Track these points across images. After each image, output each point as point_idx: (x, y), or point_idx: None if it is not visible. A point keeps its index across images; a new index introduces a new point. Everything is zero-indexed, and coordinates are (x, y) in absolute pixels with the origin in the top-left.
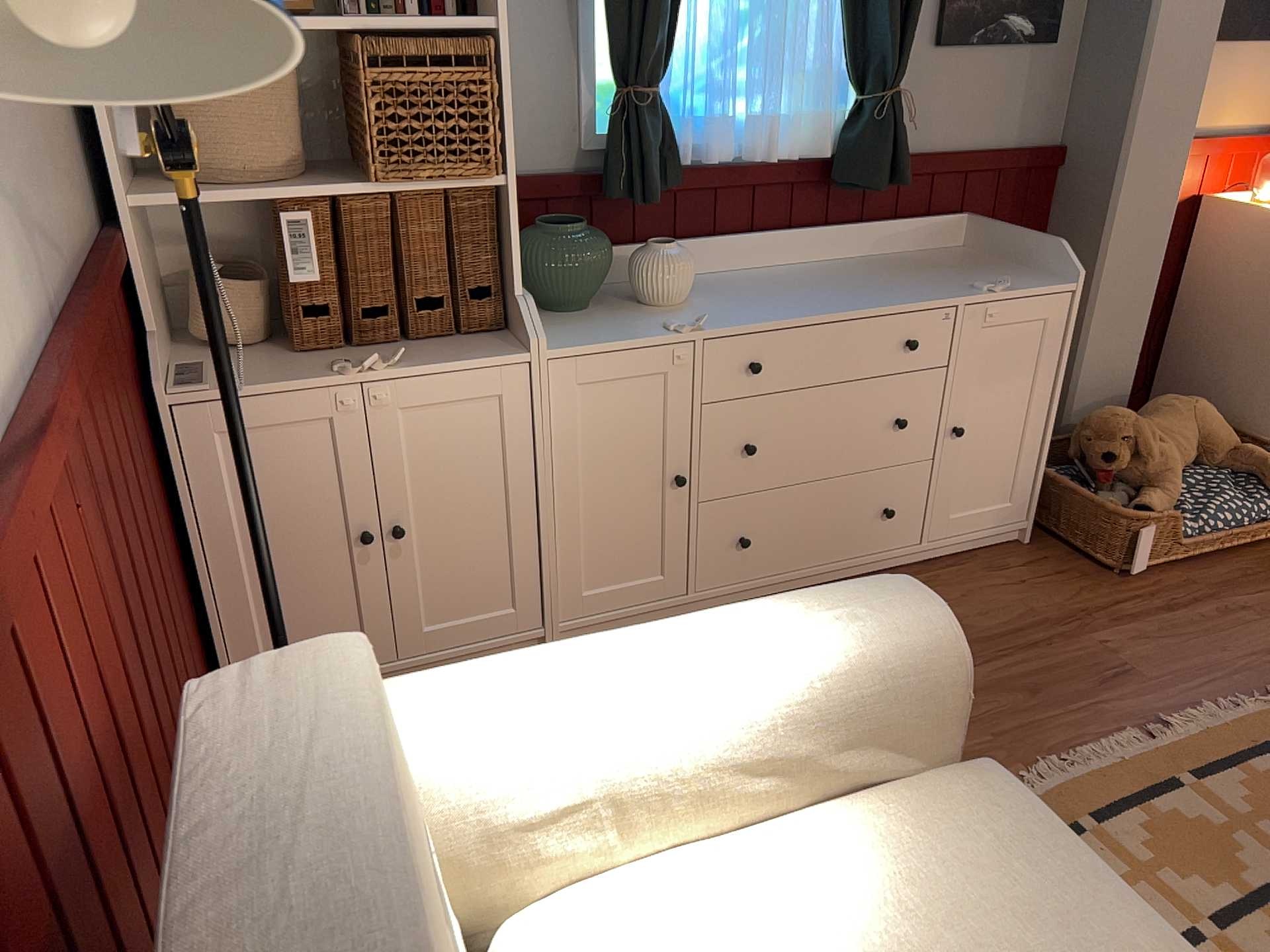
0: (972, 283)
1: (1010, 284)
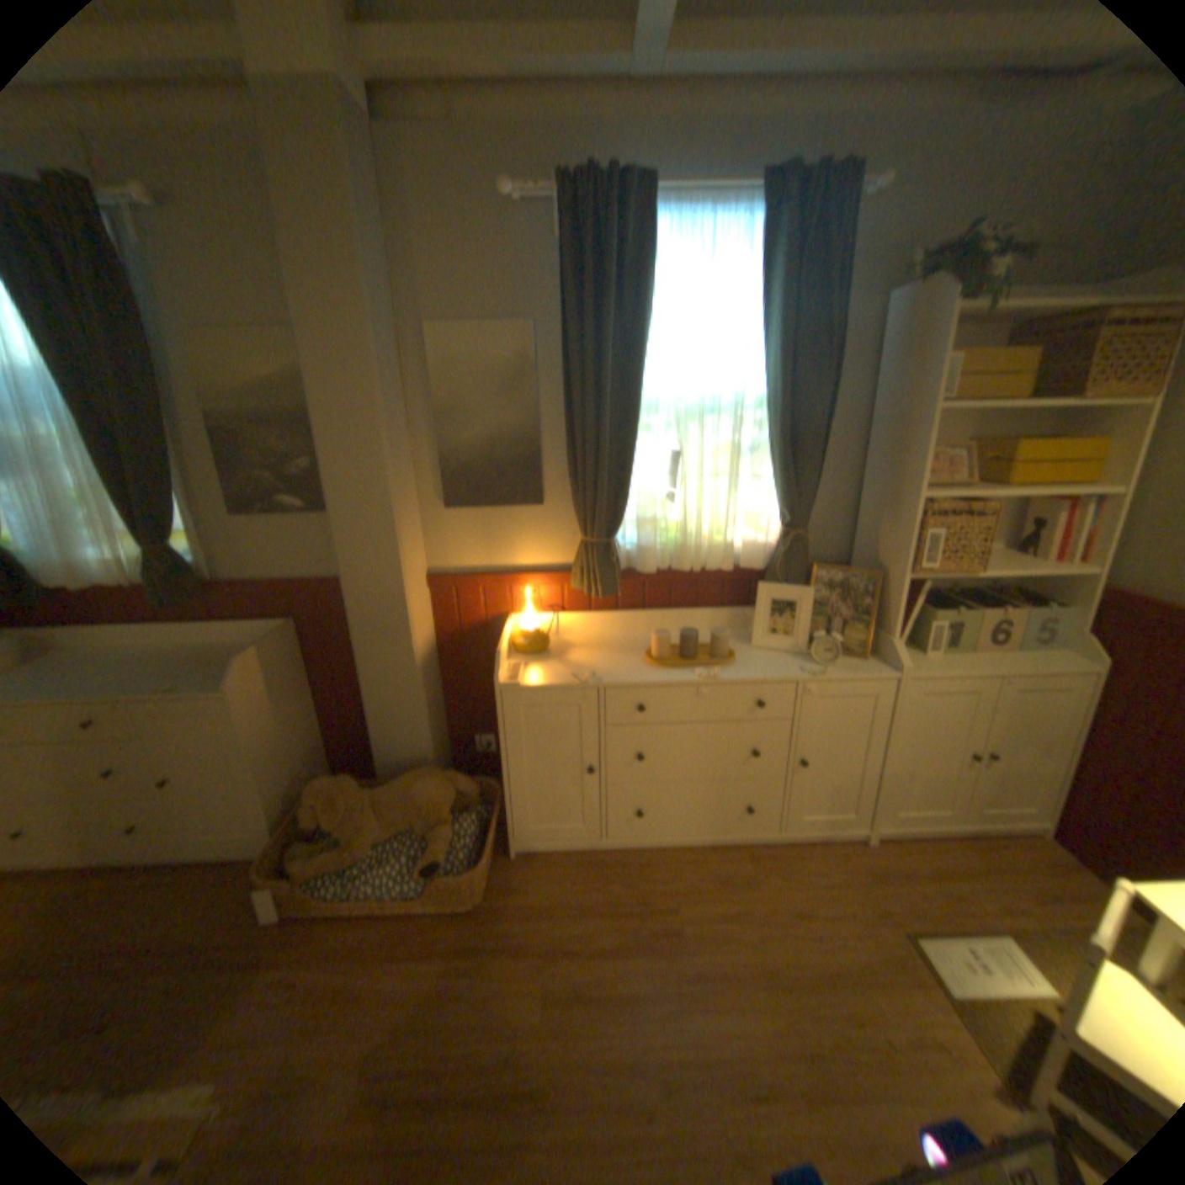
0: (171, 684)
1: (162, 693)
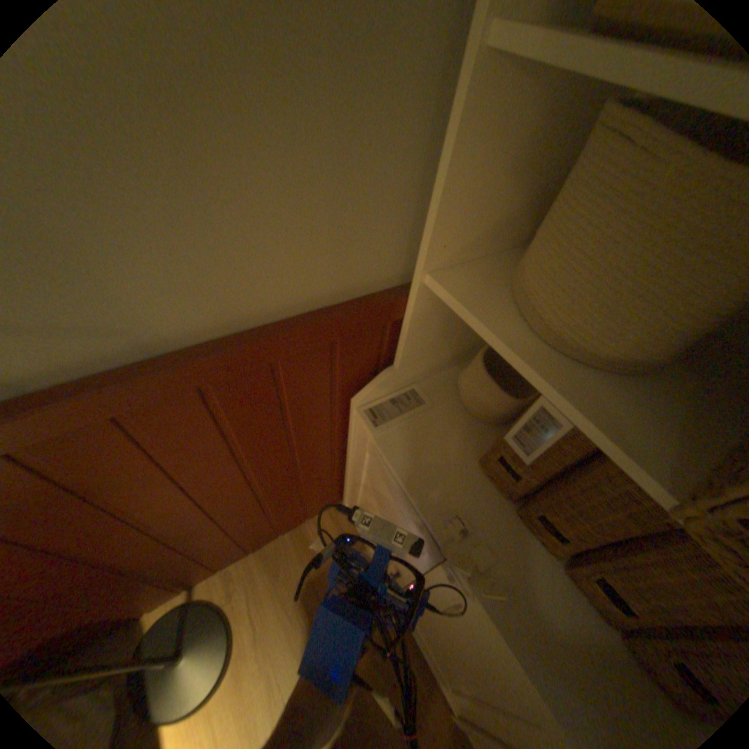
0: None
1: None
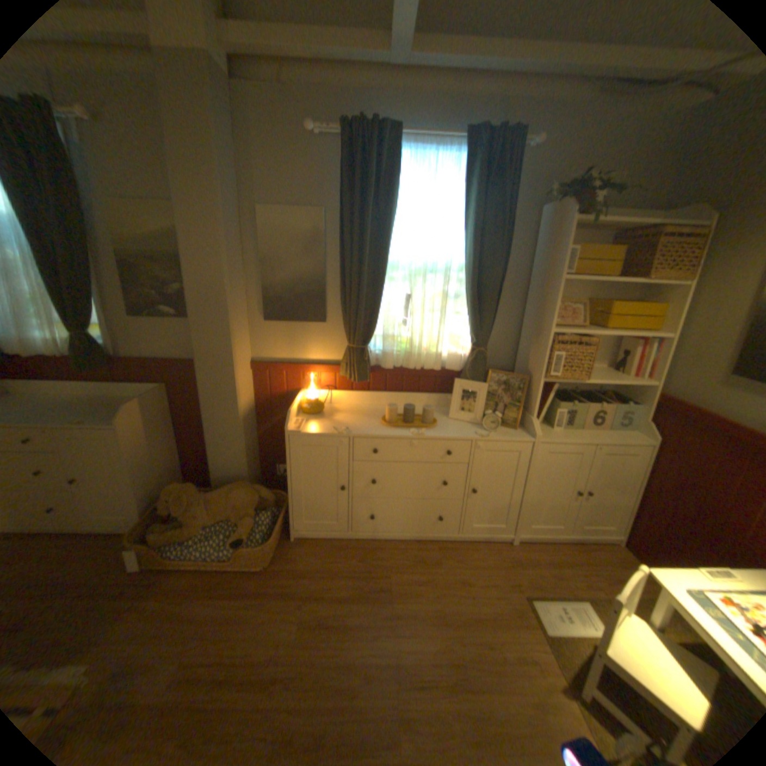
0: (82, 419)
1: (75, 423)
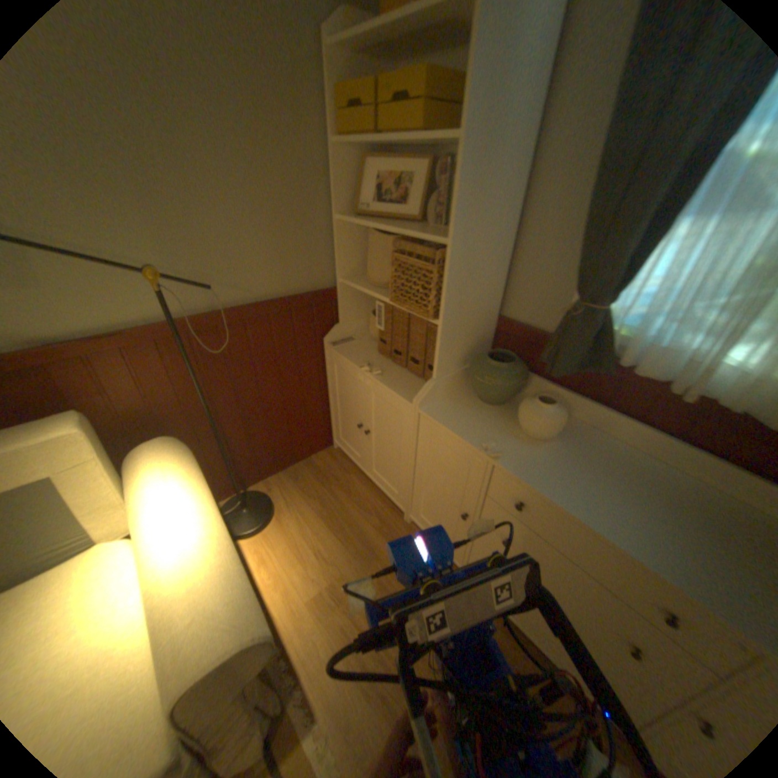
0: None
1: None
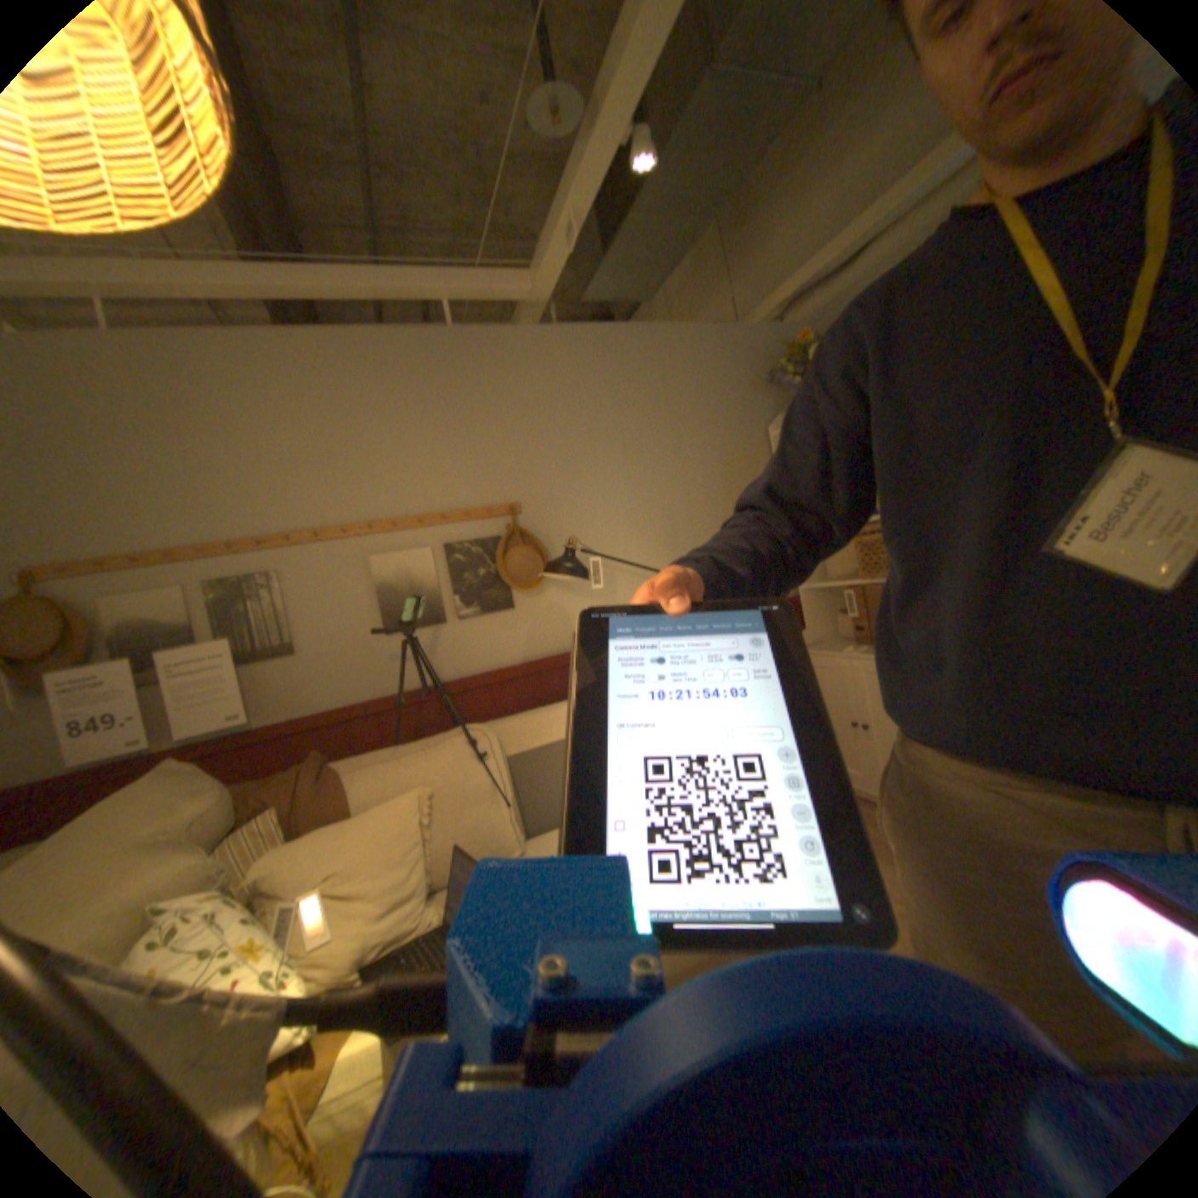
0: None
1: None
